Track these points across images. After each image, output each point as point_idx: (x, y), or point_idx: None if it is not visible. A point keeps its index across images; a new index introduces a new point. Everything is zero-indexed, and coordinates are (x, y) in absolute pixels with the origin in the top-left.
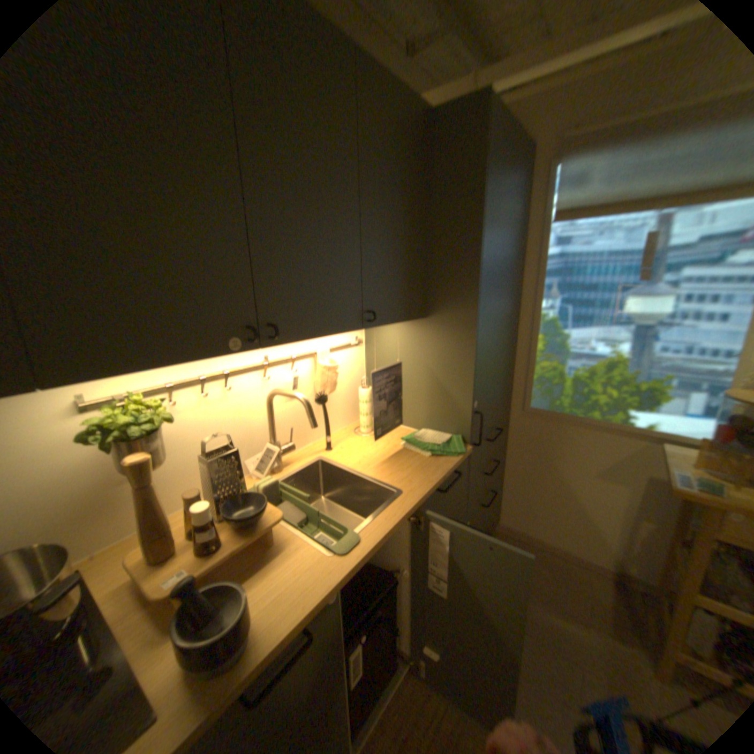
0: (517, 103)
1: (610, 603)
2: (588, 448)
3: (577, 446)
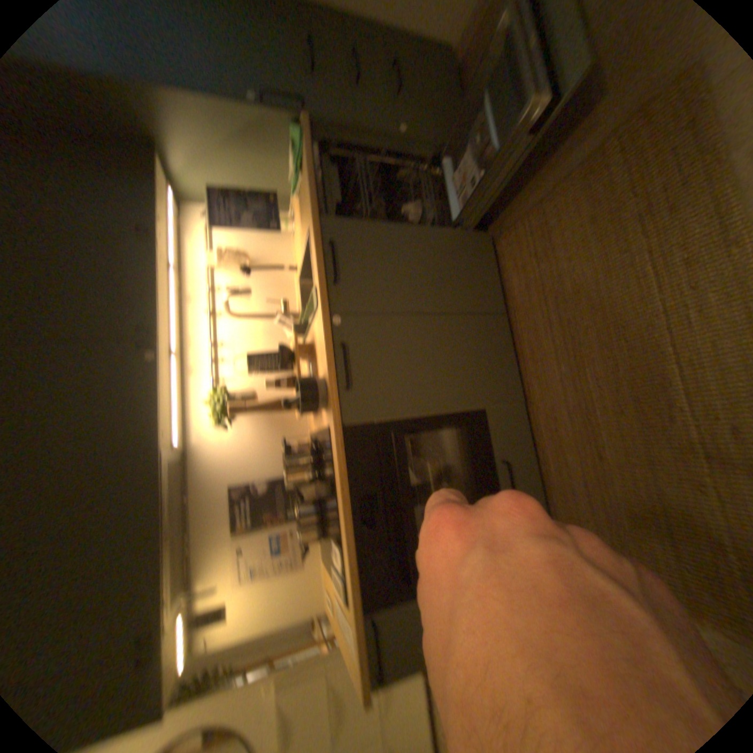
0: None
1: None
2: None
3: None
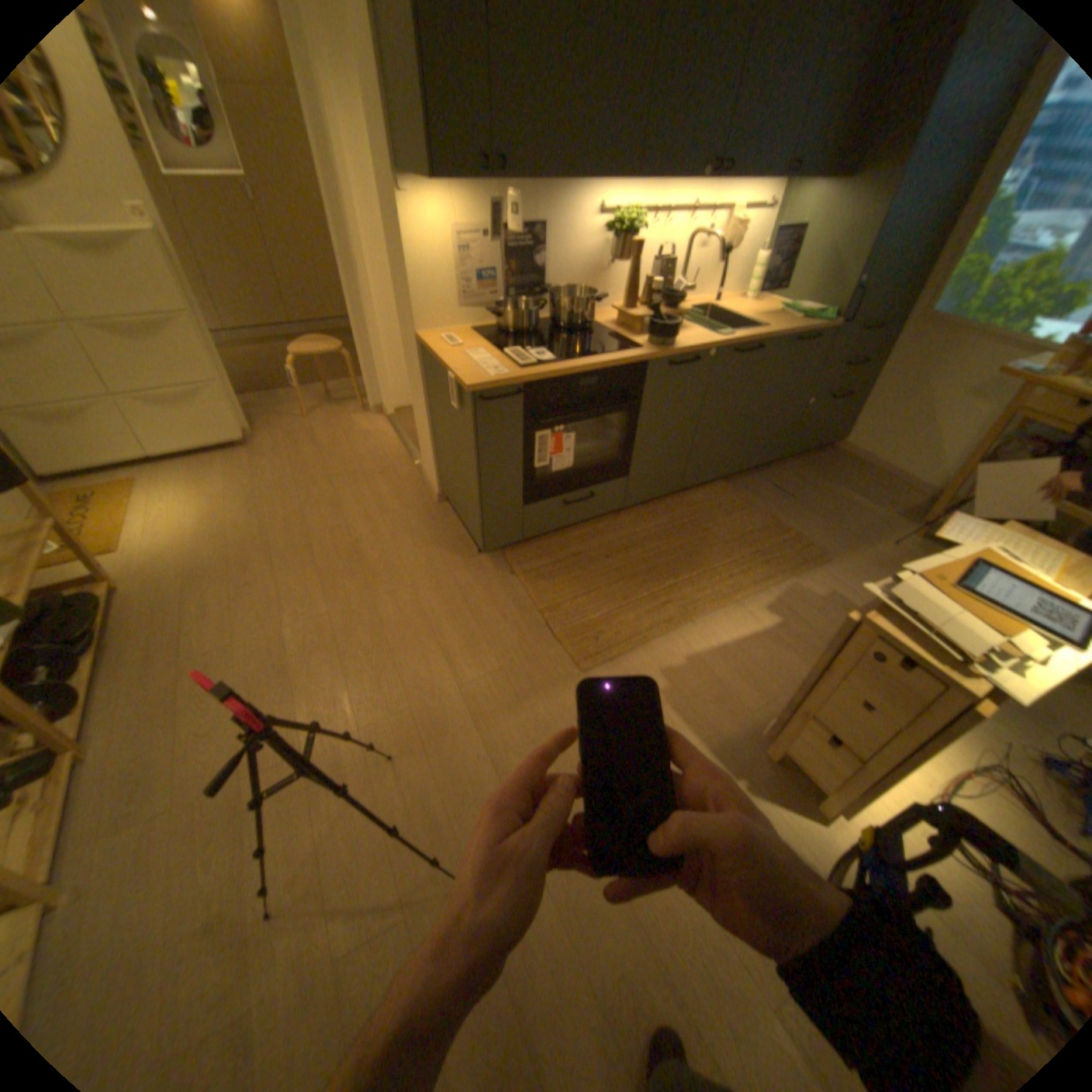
0: None
1: (913, 504)
2: (970, 361)
3: (960, 358)
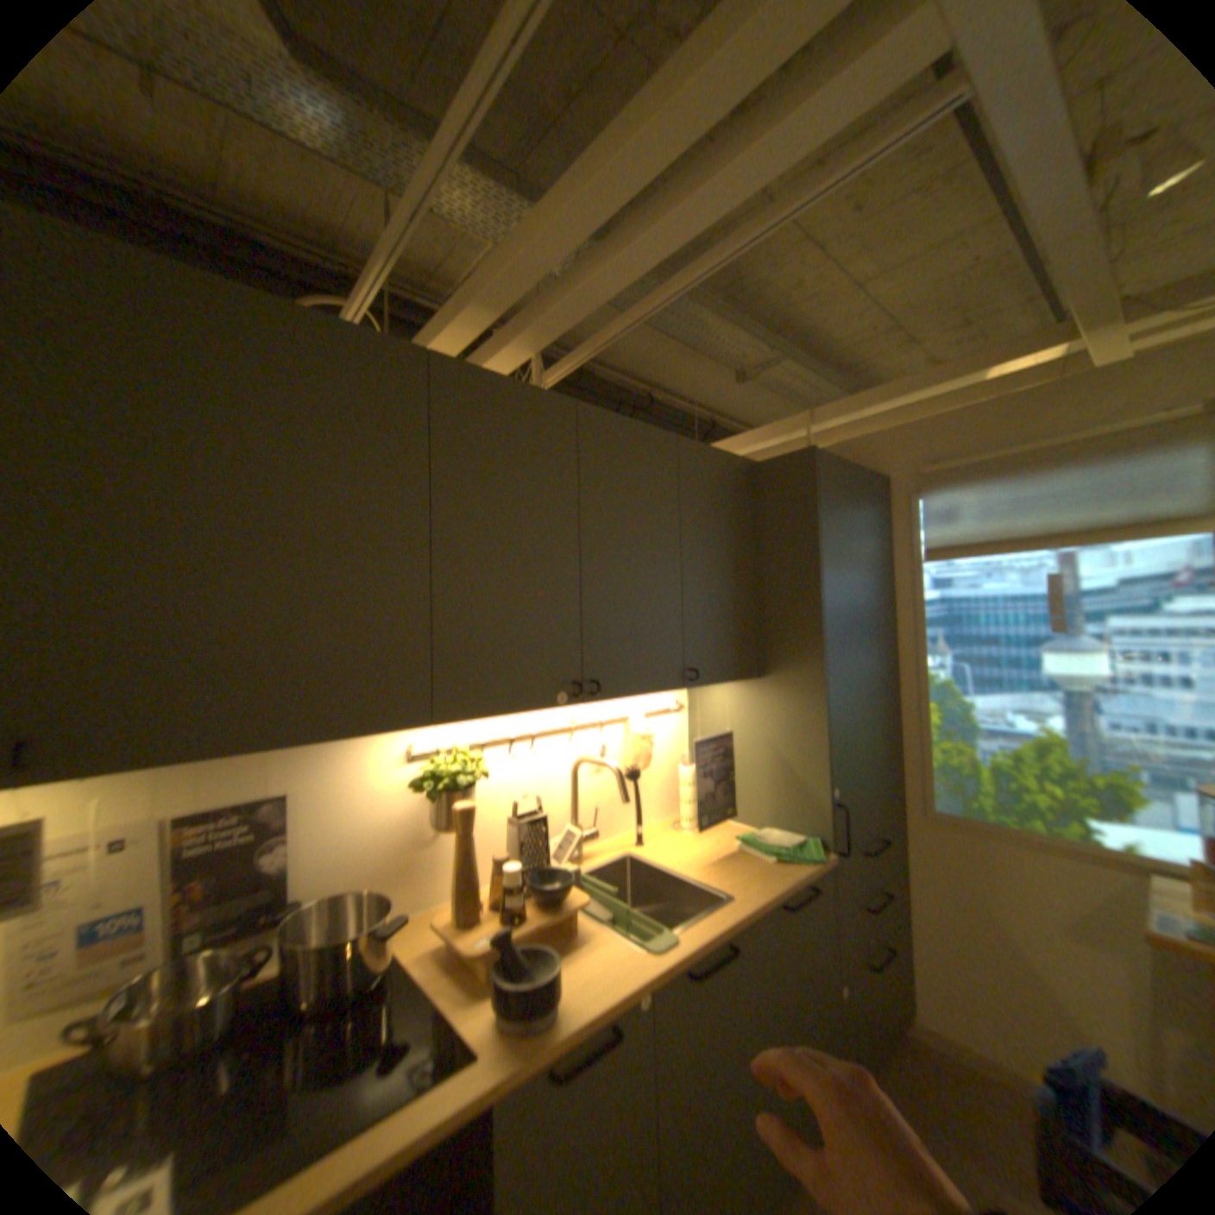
0: (861, 438)
1: None
2: (1038, 883)
3: (1019, 878)
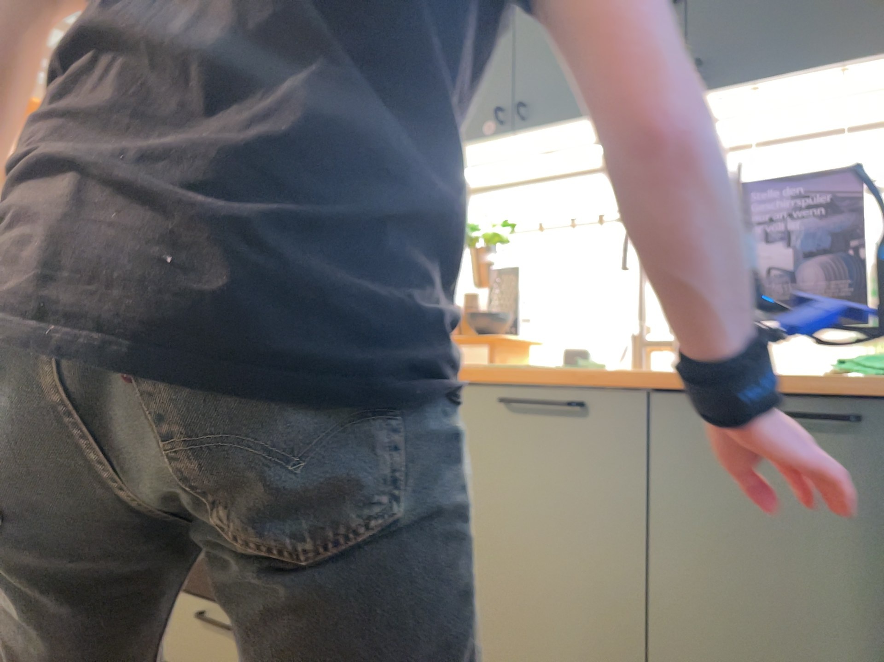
0: None
1: None
2: None
3: None
